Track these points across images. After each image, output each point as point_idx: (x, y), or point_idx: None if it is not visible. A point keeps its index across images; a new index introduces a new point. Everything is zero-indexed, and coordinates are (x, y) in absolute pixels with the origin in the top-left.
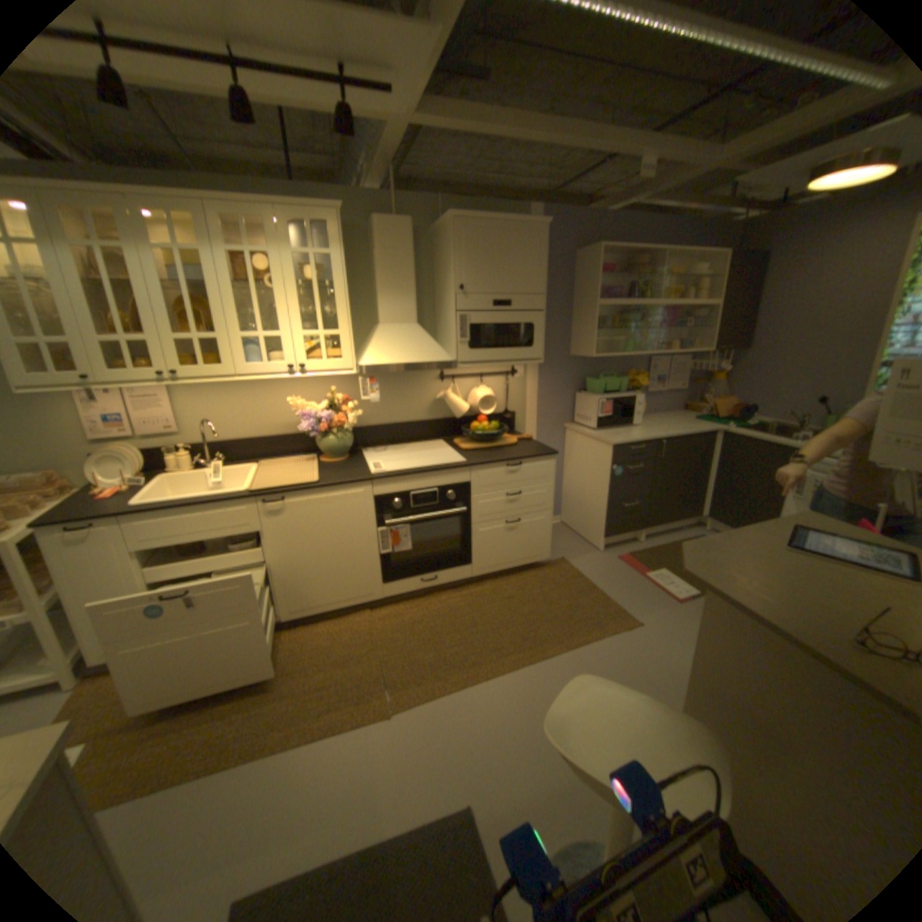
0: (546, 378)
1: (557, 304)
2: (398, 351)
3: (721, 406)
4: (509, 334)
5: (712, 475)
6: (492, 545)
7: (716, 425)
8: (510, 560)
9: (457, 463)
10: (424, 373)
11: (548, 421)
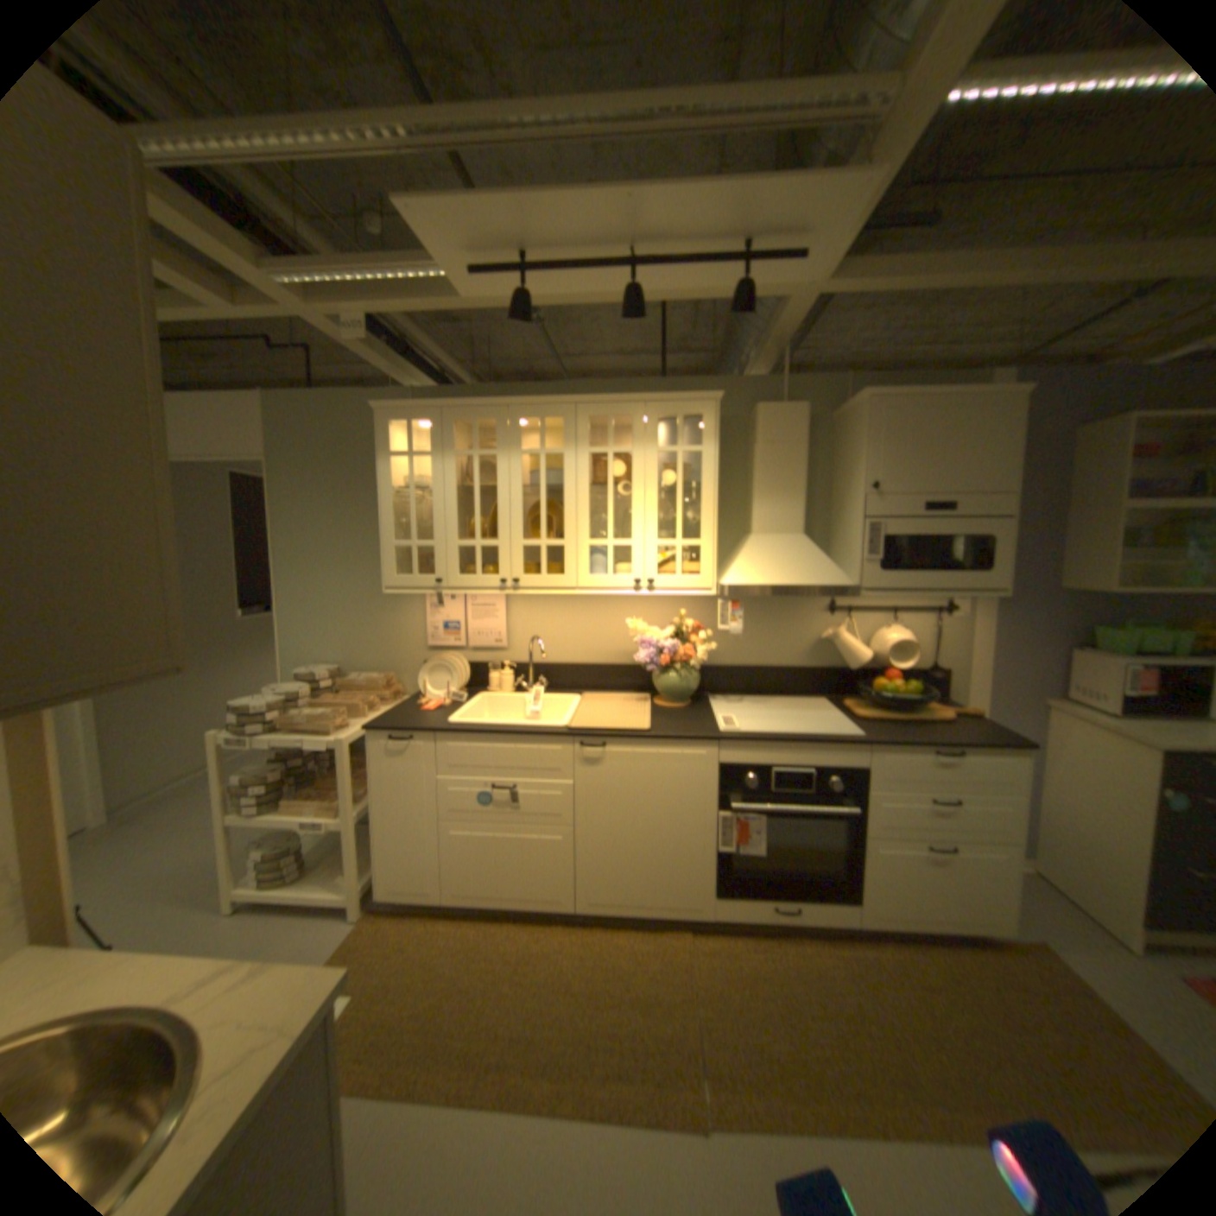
0: (1013, 620)
1: (1038, 507)
2: (773, 568)
3: None
4: (950, 549)
5: None
6: (902, 883)
7: None
8: (936, 919)
9: (850, 735)
10: (806, 599)
11: (1015, 690)
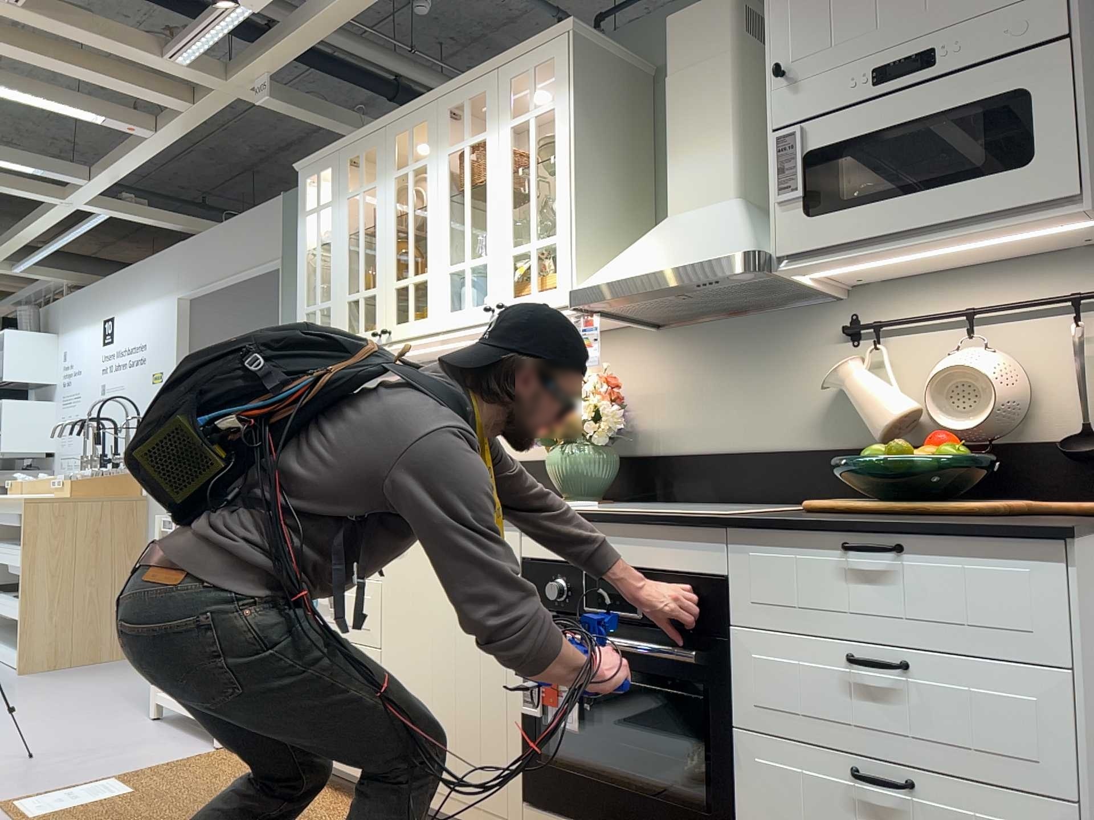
0: None
1: None
2: (652, 253)
3: None
4: (937, 143)
5: None
6: None
7: None
8: None
9: (712, 513)
10: (805, 321)
11: None
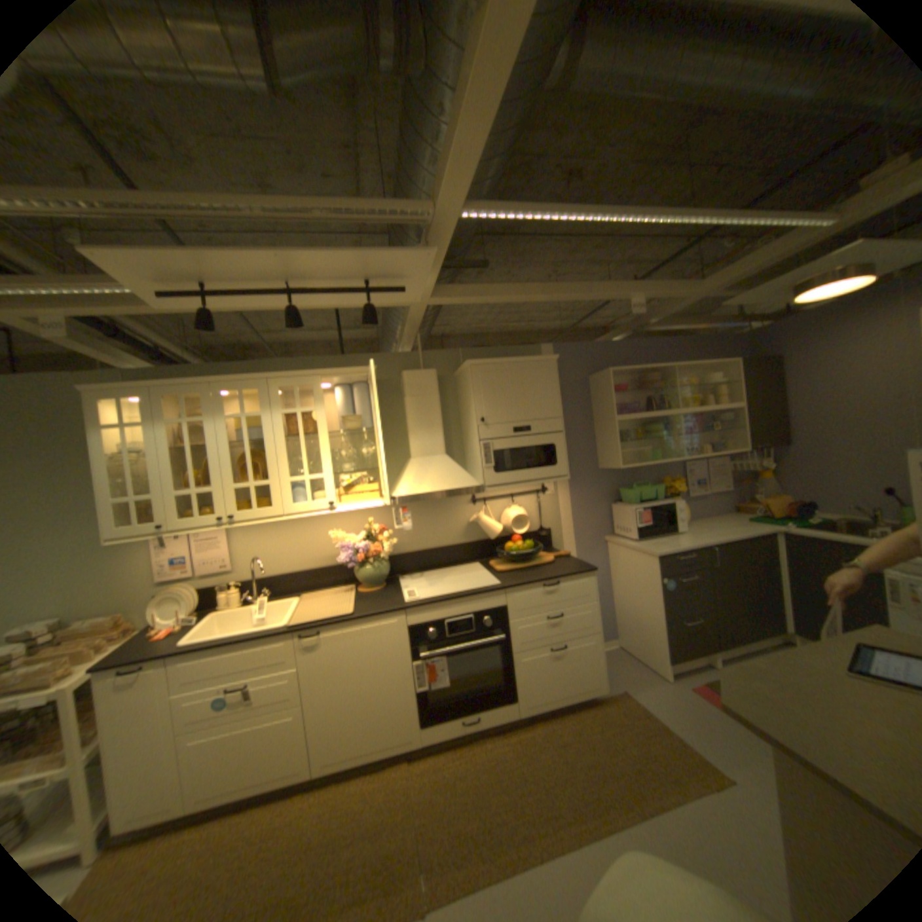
0: (577, 493)
1: (578, 423)
2: (428, 481)
3: (776, 506)
4: (532, 455)
5: (785, 584)
6: (538, 679)
7: (773, 527)
8: (562, 697)
9: (491, 586)
10: (456, 497)
11: (586, 535)
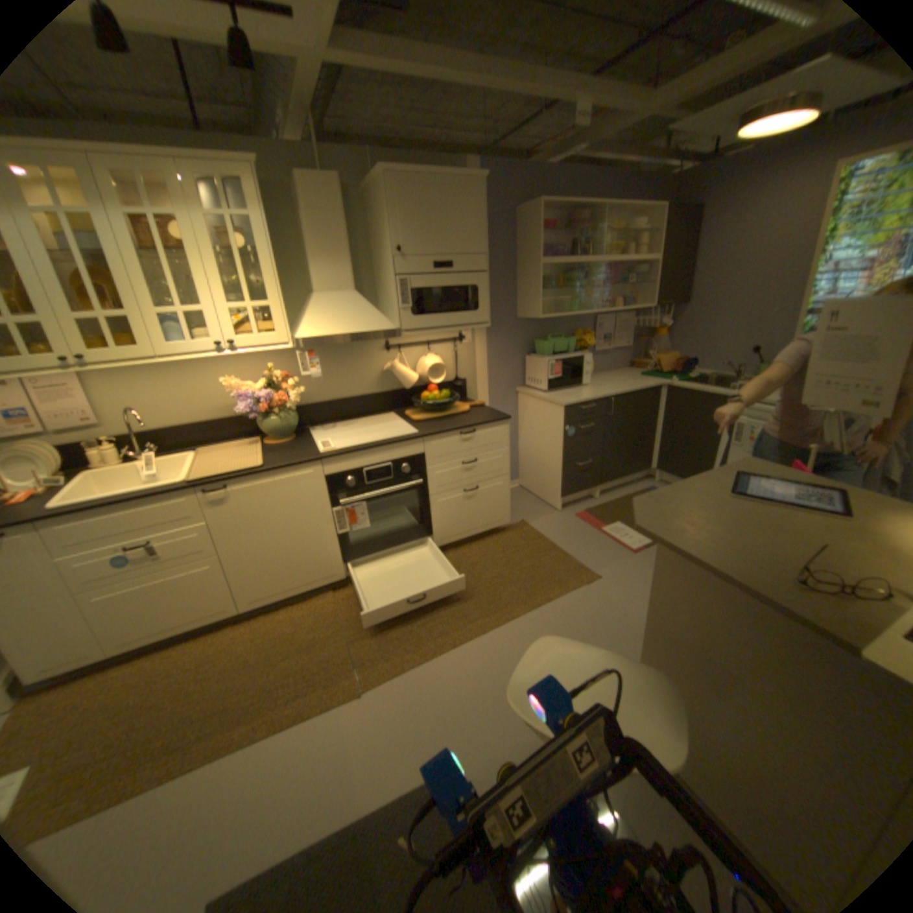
0: (494, 343)
1: (500, 265)
2: (336, 322)
3: (664, 361)
4: (453, 298)
5: (658, 429)
6: (451, 515)
7: (659, 380)
8: (471, 528)
9: (409, 435)
10: (368, 343)
11: (499, 387)
